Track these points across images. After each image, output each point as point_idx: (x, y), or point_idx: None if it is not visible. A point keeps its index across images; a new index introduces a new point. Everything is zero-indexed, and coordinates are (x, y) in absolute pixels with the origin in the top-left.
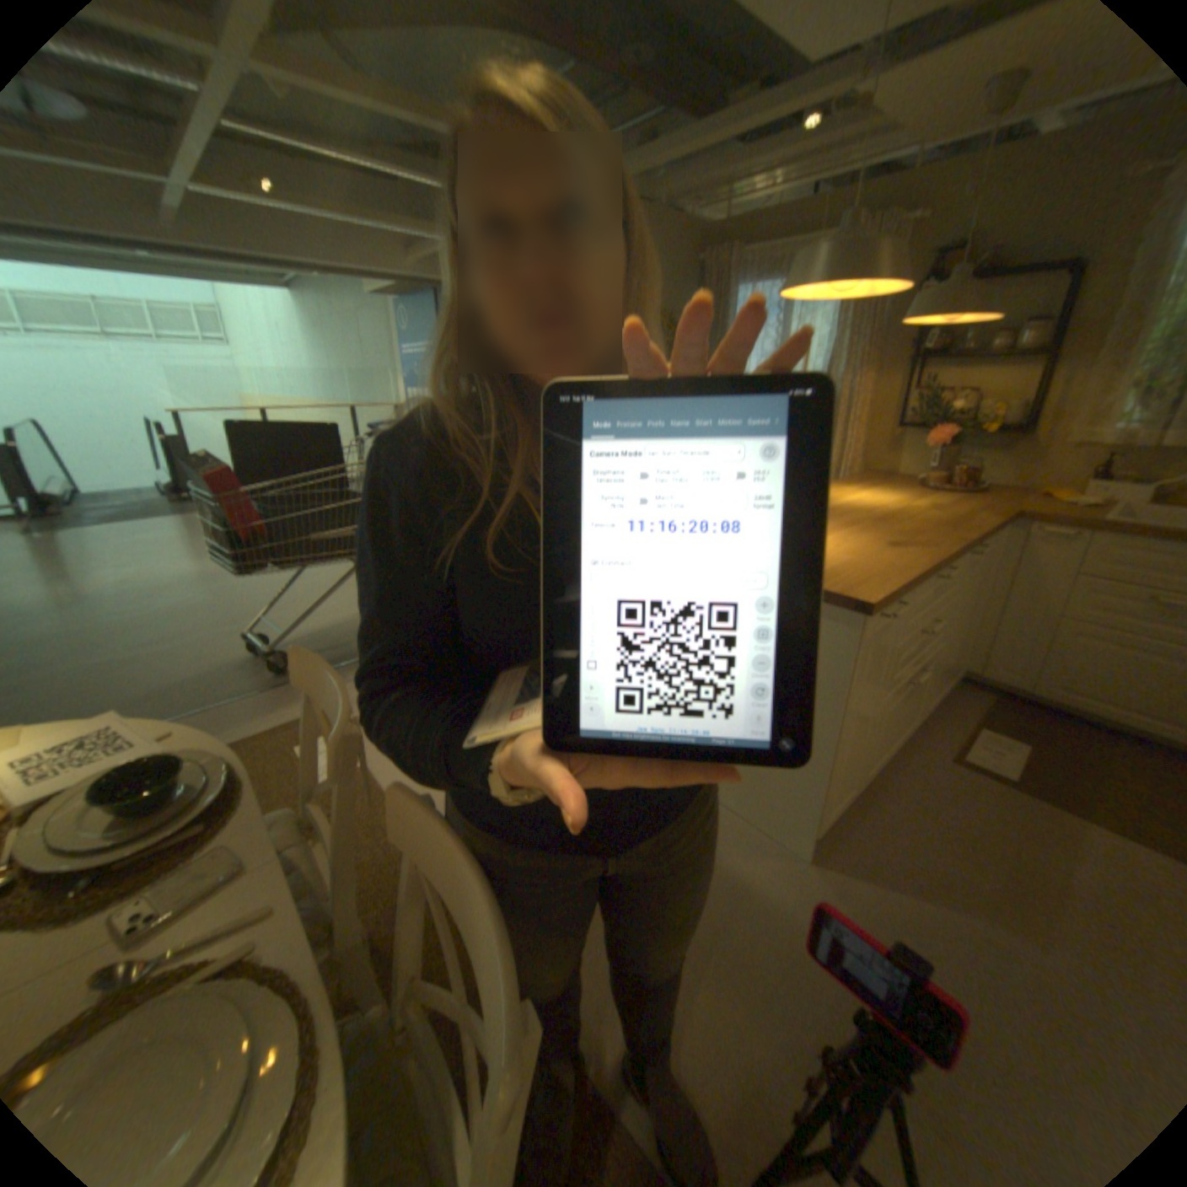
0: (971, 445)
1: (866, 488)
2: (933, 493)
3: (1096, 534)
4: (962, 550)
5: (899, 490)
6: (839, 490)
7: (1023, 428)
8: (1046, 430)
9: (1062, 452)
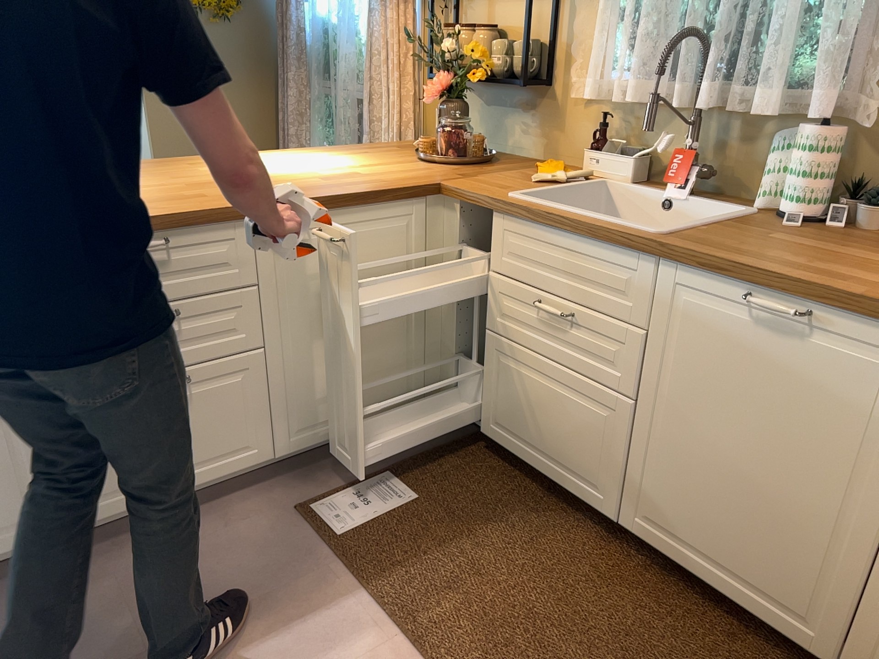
0: (505, 105)
1: (337, 155)
2: (401, 163)
3: (495, 215)
4: (184, 217)
5: (373, 158)
6: (292, 156)
7: (542, 82)
8: (560, 84)
9: (575, 114)
